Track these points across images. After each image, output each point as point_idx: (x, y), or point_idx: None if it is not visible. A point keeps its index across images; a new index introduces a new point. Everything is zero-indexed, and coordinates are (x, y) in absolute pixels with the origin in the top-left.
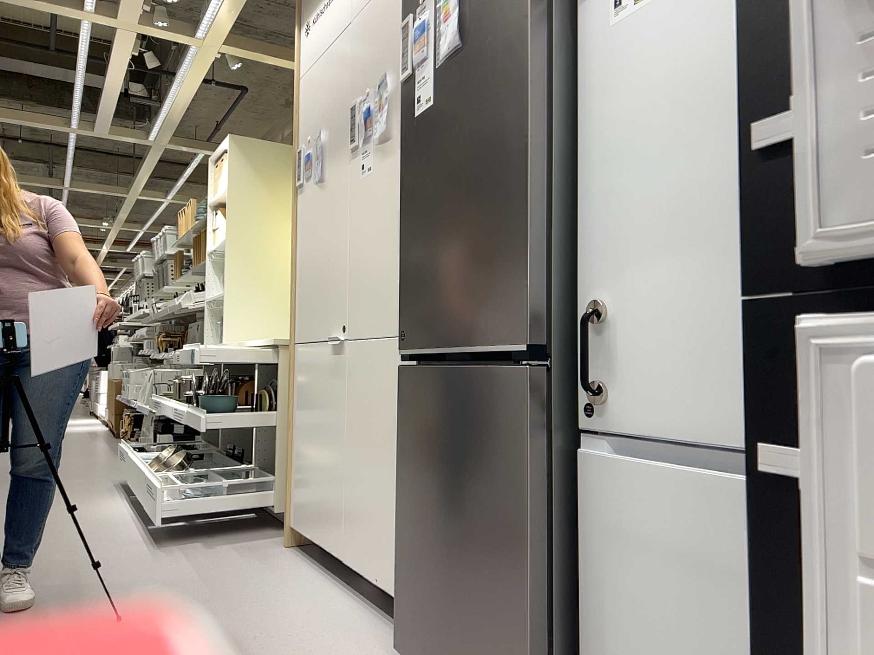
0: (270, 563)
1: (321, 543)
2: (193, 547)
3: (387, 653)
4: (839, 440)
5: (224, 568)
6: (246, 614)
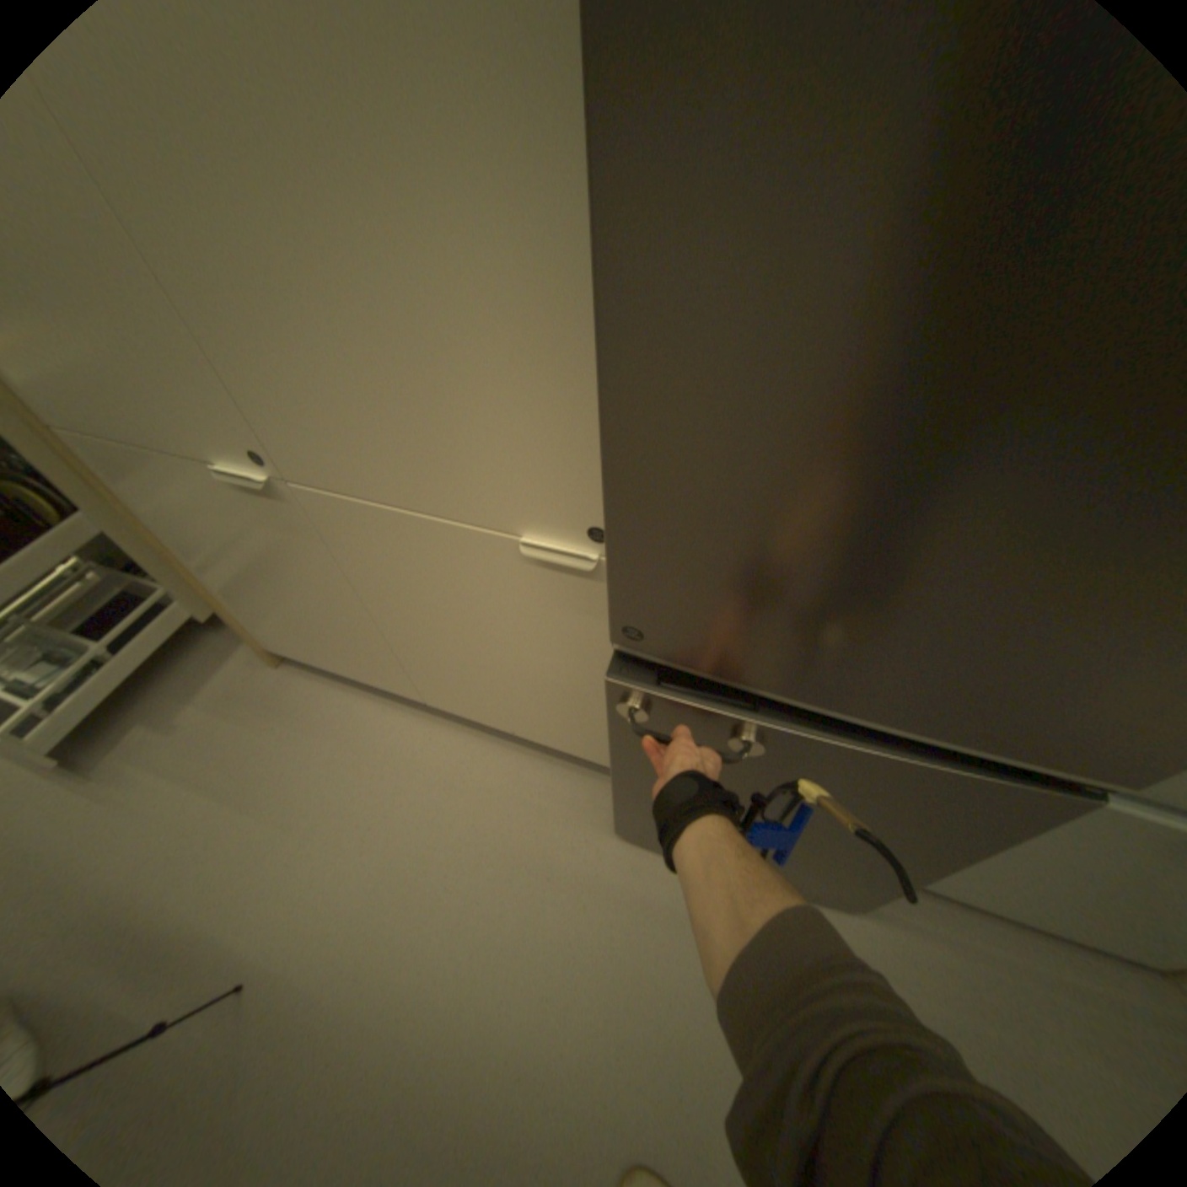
0: (290, 714)
1: (359, 678)
2: (136, 741)
3: (588, 806)
4: None
5: (240, 764)
6: (378, 844)
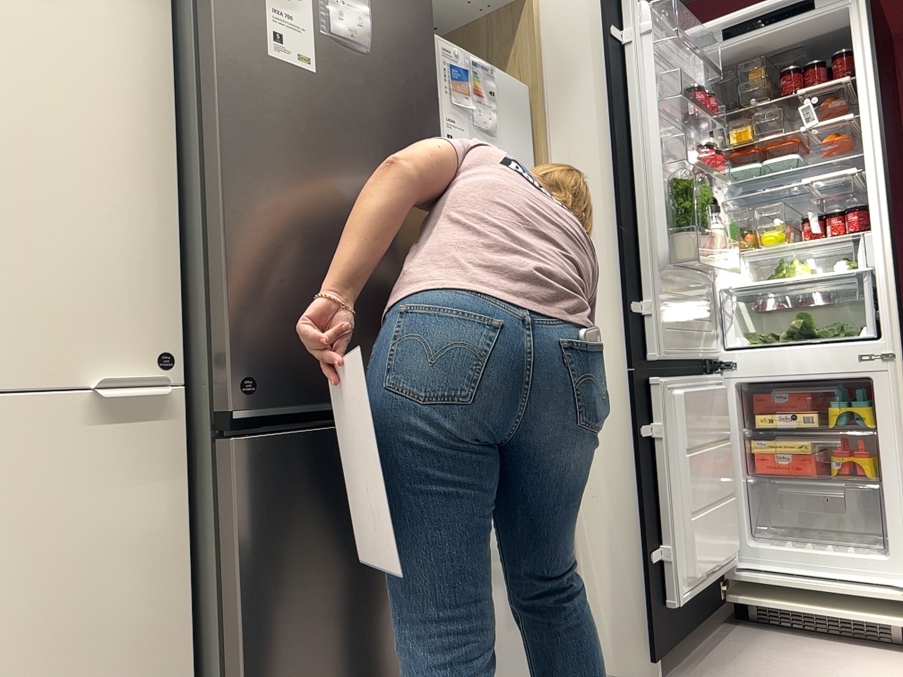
0: None
1: None
2: None
3: None
4: (666, 413)
5: None
6: None
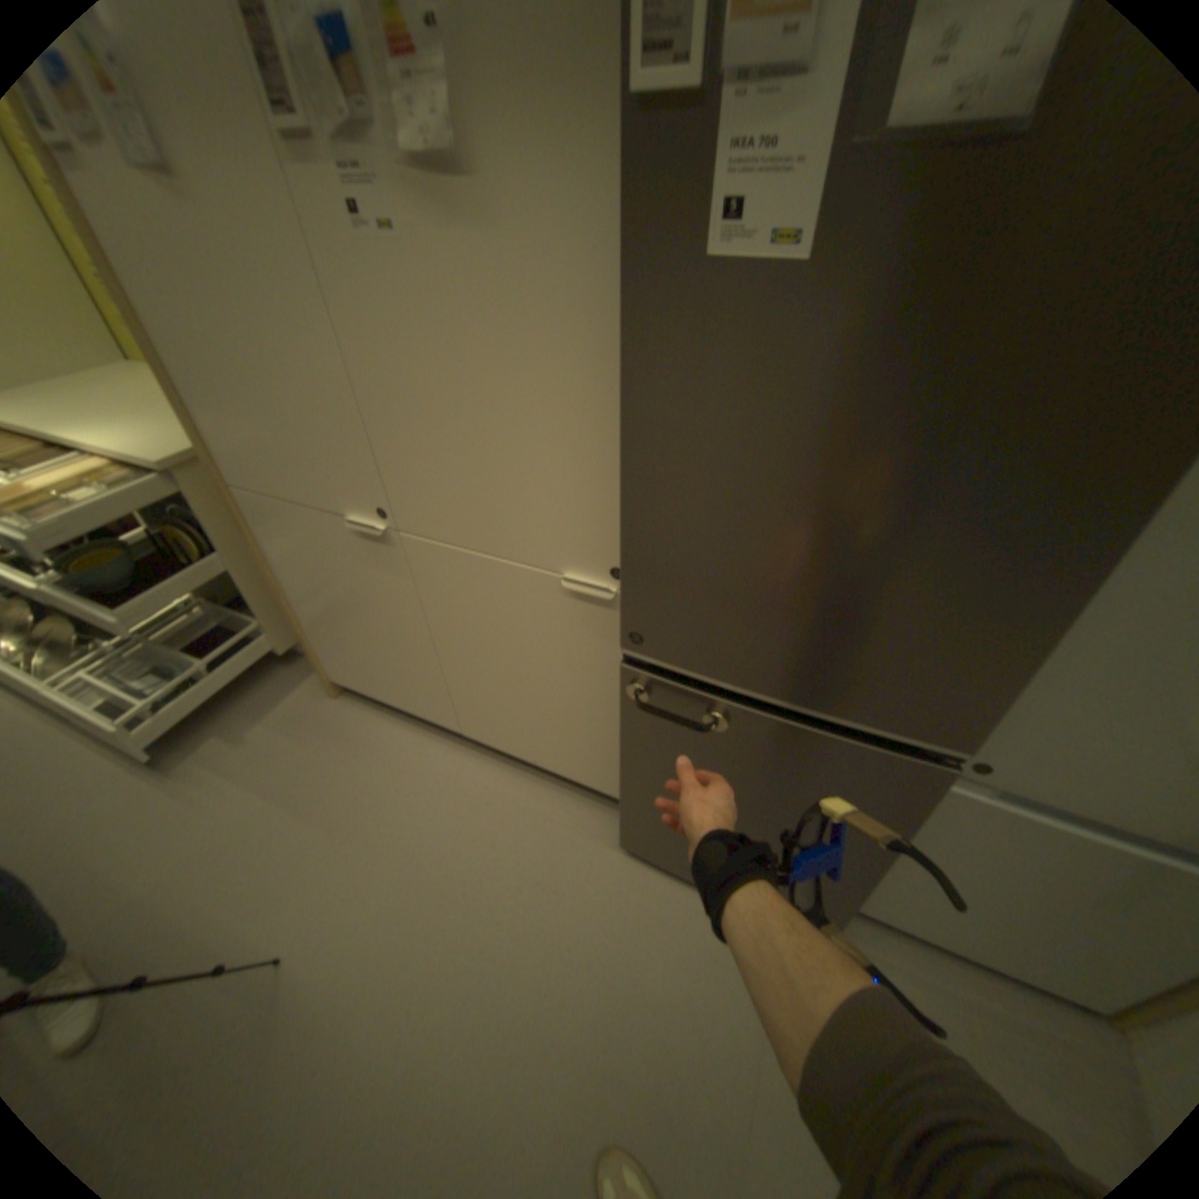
0: (344, 736)
1: (409, 707)
2: (212, 748)
3: (594, 833)
4: None
5: (298, 774)
6: (409, 850)
